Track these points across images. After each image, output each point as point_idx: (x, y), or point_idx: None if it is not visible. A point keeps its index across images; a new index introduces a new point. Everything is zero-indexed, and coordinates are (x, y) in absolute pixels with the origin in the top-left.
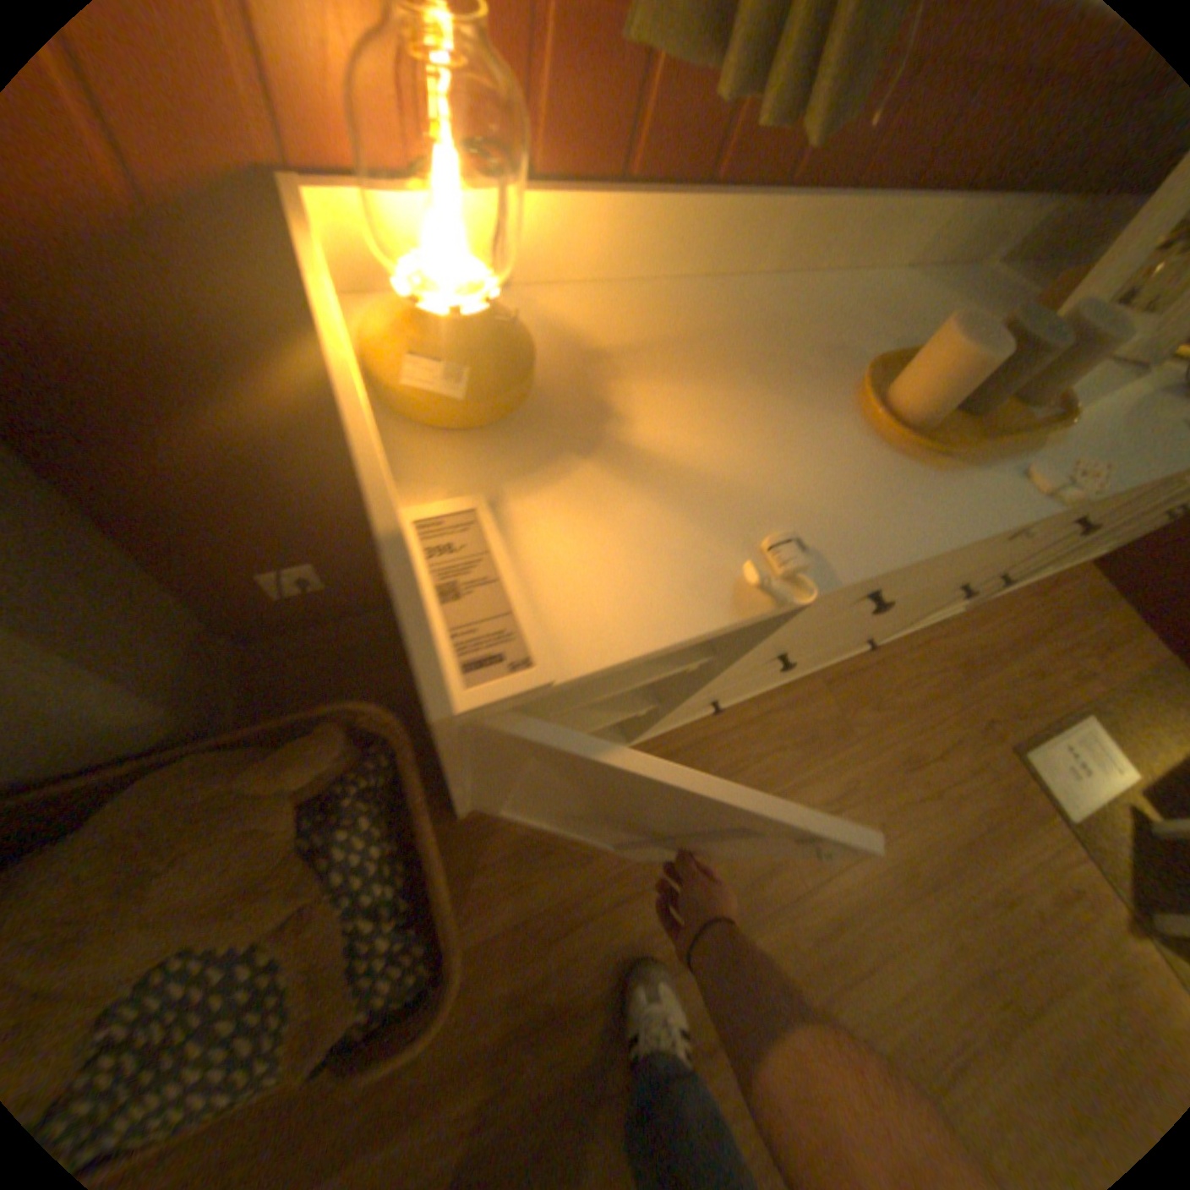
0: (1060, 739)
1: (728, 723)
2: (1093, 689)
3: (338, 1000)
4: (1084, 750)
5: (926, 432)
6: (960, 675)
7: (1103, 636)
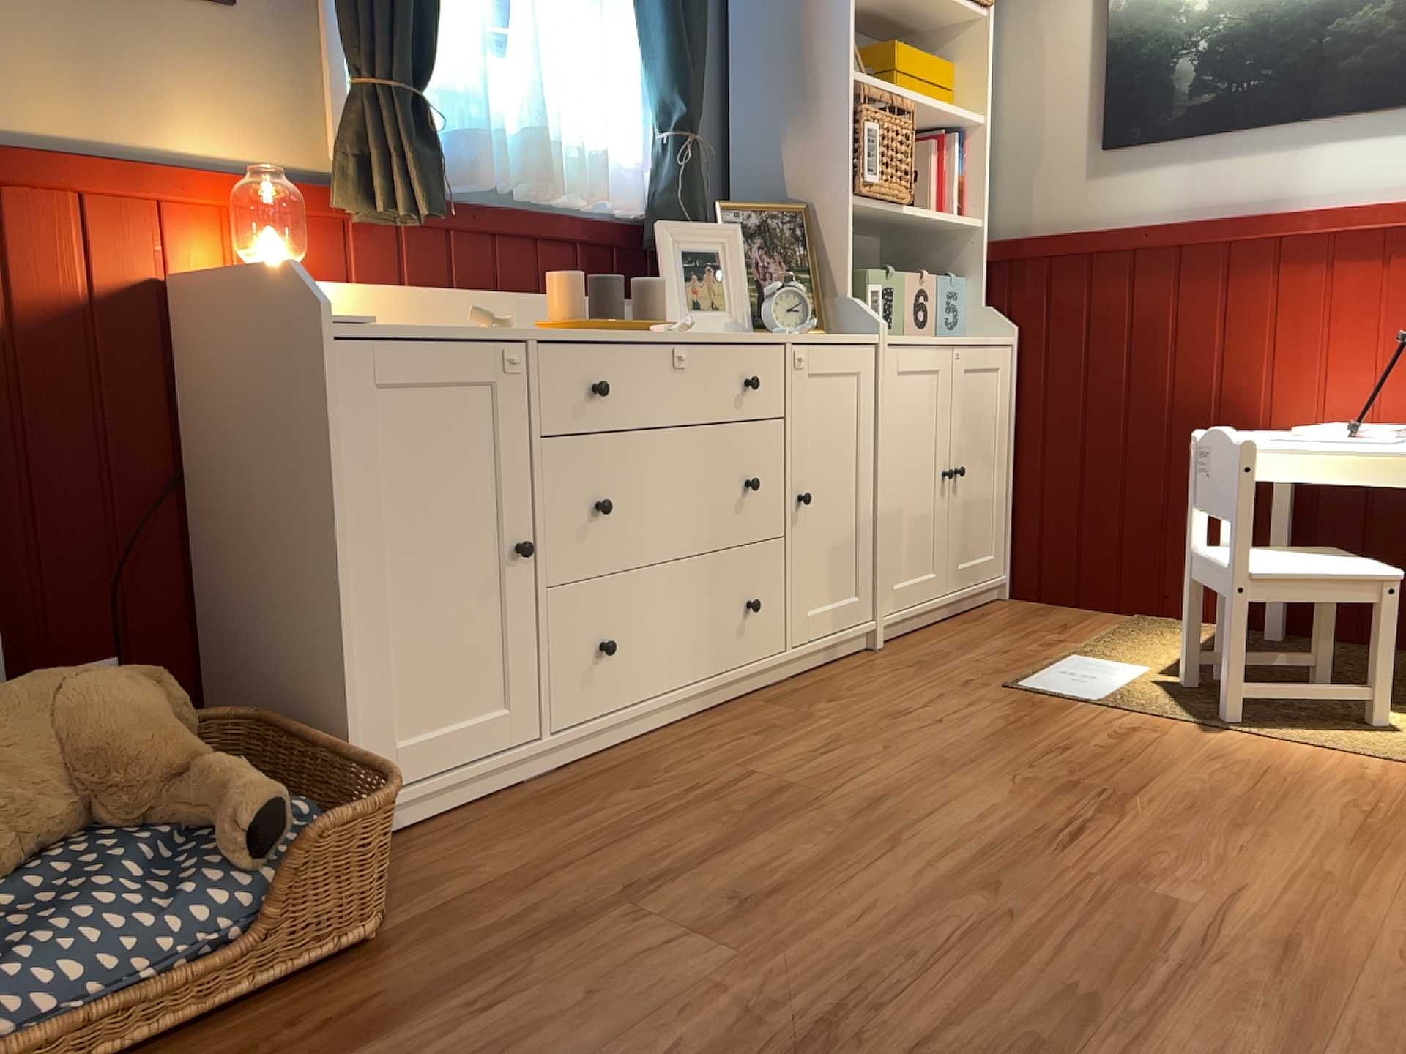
0: (1048, 669)
1: (664, 743)
2: (1065, 644)
3: (264, 783)
4: (1078, 668)
5: (571, 320)
6: (915, 668)
7: (1055, 622)
